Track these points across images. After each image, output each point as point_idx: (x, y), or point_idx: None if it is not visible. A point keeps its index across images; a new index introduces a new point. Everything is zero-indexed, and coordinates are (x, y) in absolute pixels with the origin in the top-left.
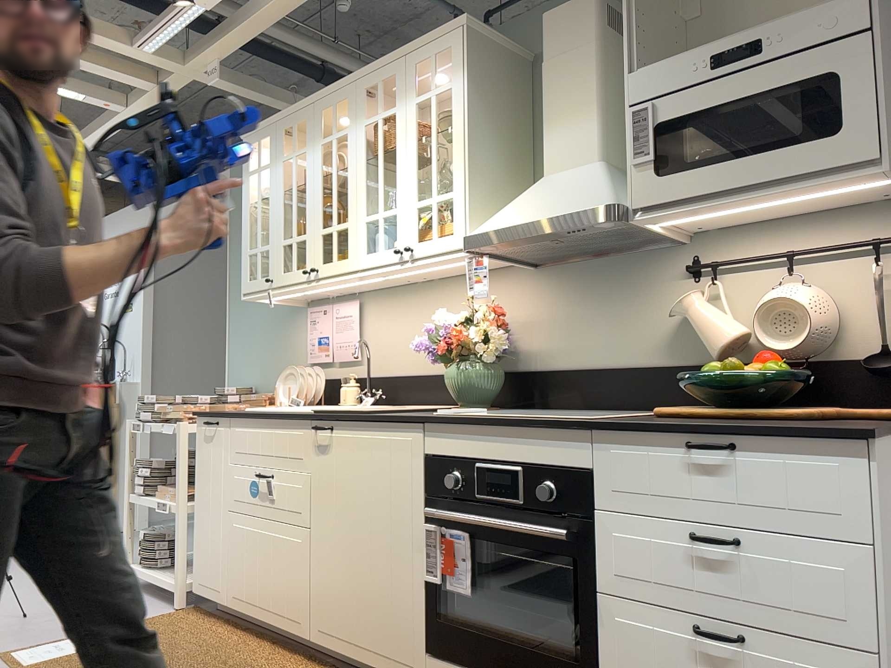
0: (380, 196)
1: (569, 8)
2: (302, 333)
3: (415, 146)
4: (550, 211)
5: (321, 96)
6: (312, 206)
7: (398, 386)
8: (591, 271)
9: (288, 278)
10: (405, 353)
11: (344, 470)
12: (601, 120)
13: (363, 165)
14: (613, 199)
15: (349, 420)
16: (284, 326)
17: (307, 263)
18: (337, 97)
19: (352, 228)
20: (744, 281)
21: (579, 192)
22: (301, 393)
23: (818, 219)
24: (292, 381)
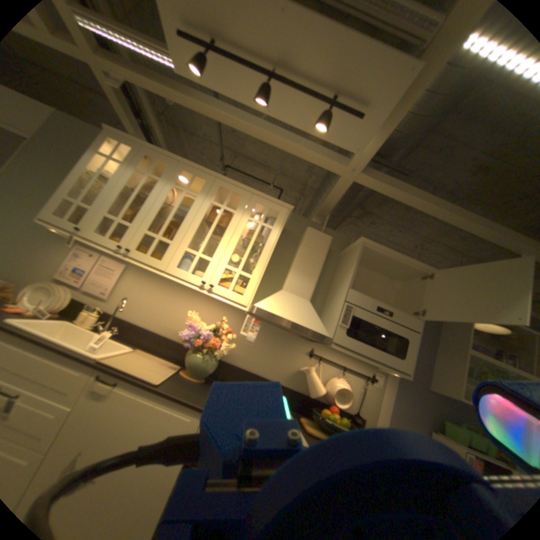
0: (203, 246)
1: (320, 234)
2: (58, 257)
3: (238, 238)
4: (300, 321)
5: (187, 164)
6: (146, 214)
7: (128, 330)
8: (271, 332)
9: (98, 240)
10: (143, 314)
11: (113, 422)
12: (315, 286)
13: (198, 221)
14: (328, 334)
15: (138, 388)
16: (41, 243)
17: (122, 242)
18: (198, 174)
19: (173, 248)
20: (325, 368)
21: (310, 318)
22: (46, 307)
23: (354, 360)
24: (41, 295)
